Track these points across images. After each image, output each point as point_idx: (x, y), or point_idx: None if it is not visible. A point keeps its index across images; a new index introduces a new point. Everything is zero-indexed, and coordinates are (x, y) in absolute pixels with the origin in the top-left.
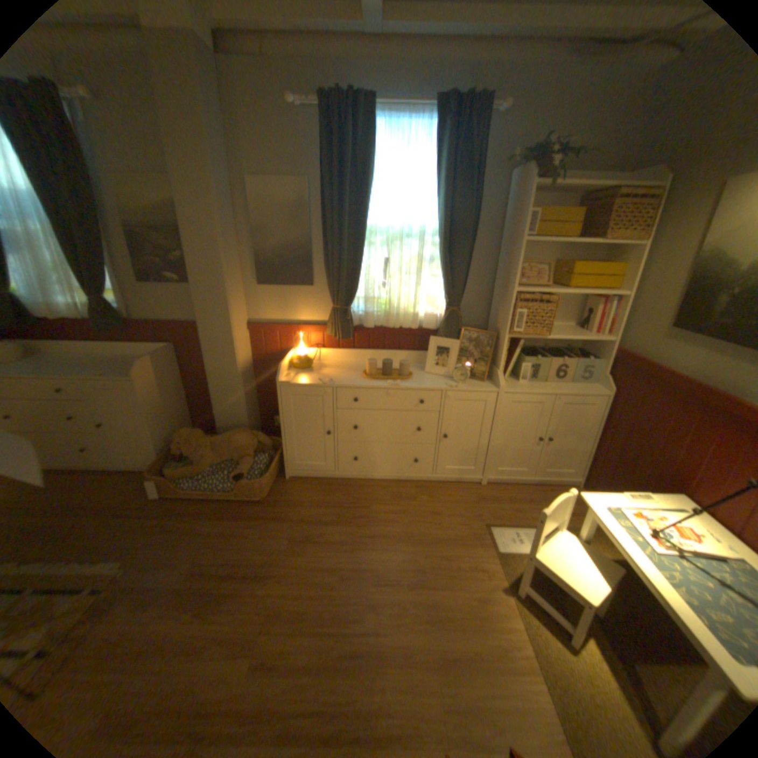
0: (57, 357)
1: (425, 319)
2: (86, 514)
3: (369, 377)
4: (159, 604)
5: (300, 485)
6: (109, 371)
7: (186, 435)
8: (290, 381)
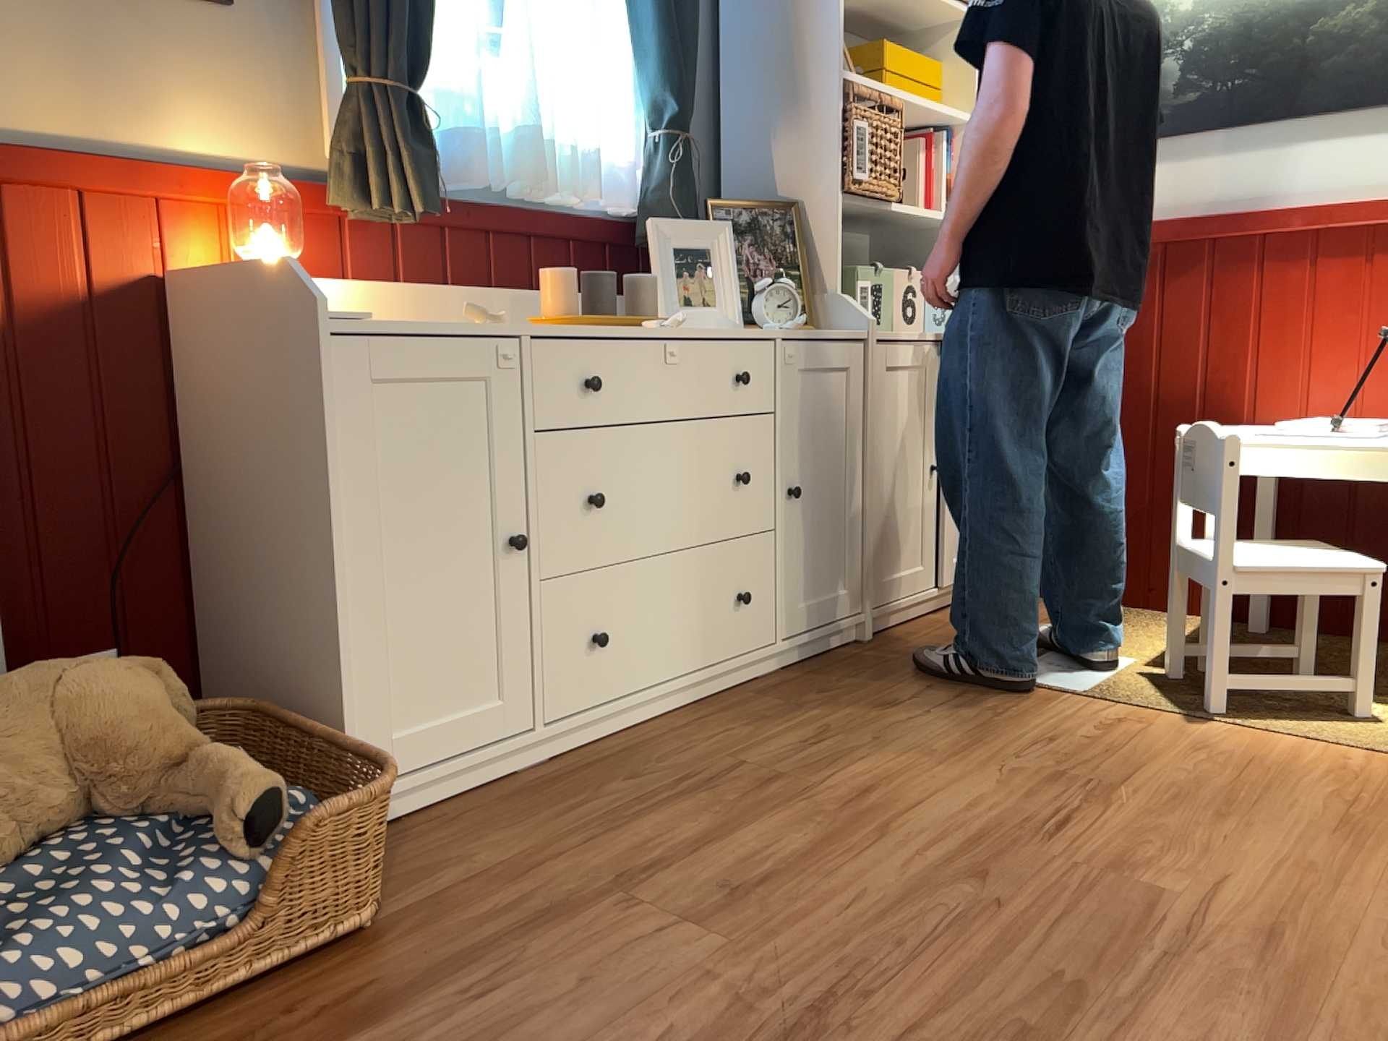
0: None
1: (596, 182)
2: None
3: (582, 316)
4: None
5: (437, 832)
6: None
7: None
8: (365, 314)
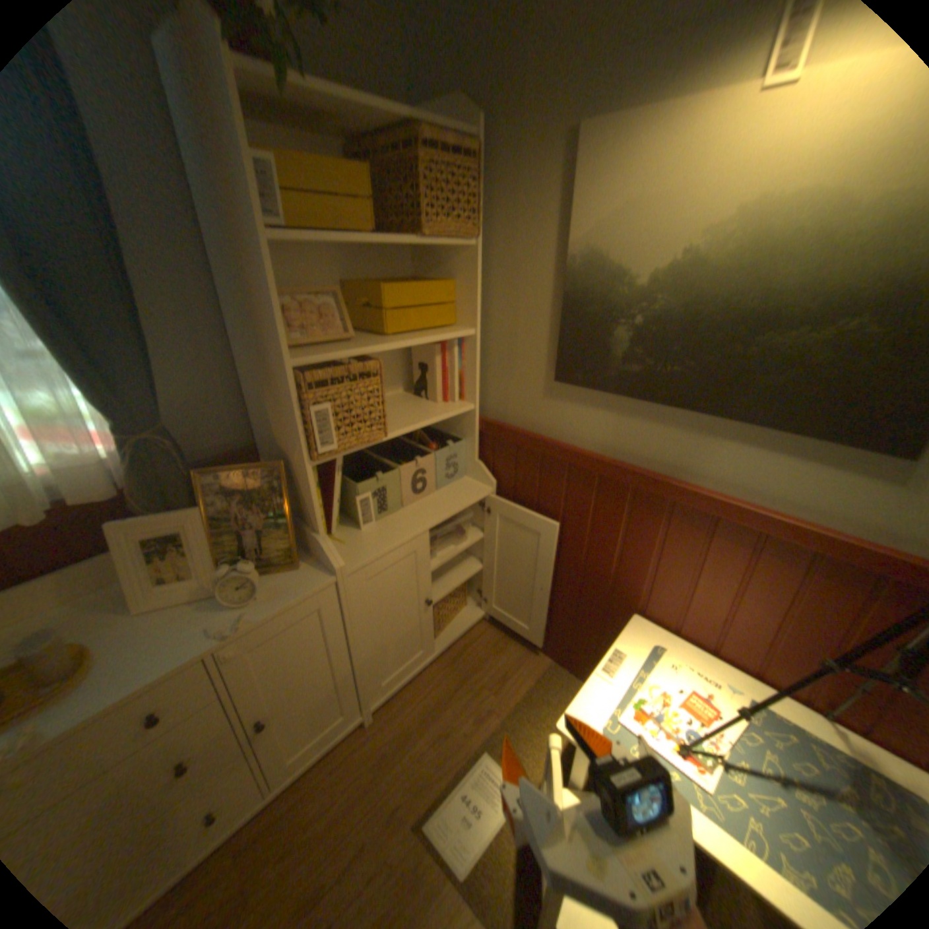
0: None
1: (70, 477)
2: None
3: None
4: None
5: None
6: None
7: None
8: None
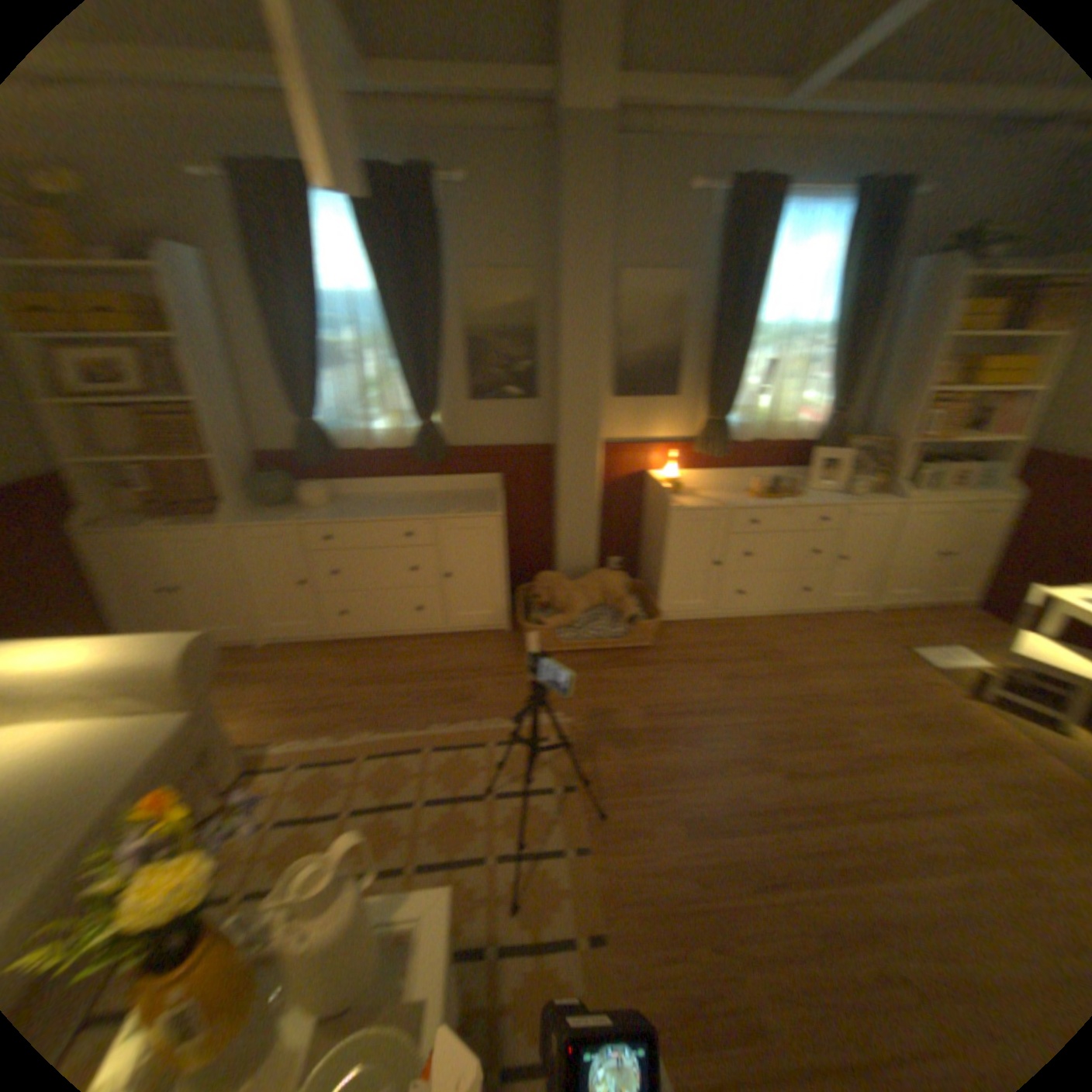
0: (365, 498)
1: (802, 429)
2: (467, 675)
3: (763, 497)
4: (641, 741)
5: (679, 629)
6: (465, 508)
7: (553, 578)
8: (685, 505)
